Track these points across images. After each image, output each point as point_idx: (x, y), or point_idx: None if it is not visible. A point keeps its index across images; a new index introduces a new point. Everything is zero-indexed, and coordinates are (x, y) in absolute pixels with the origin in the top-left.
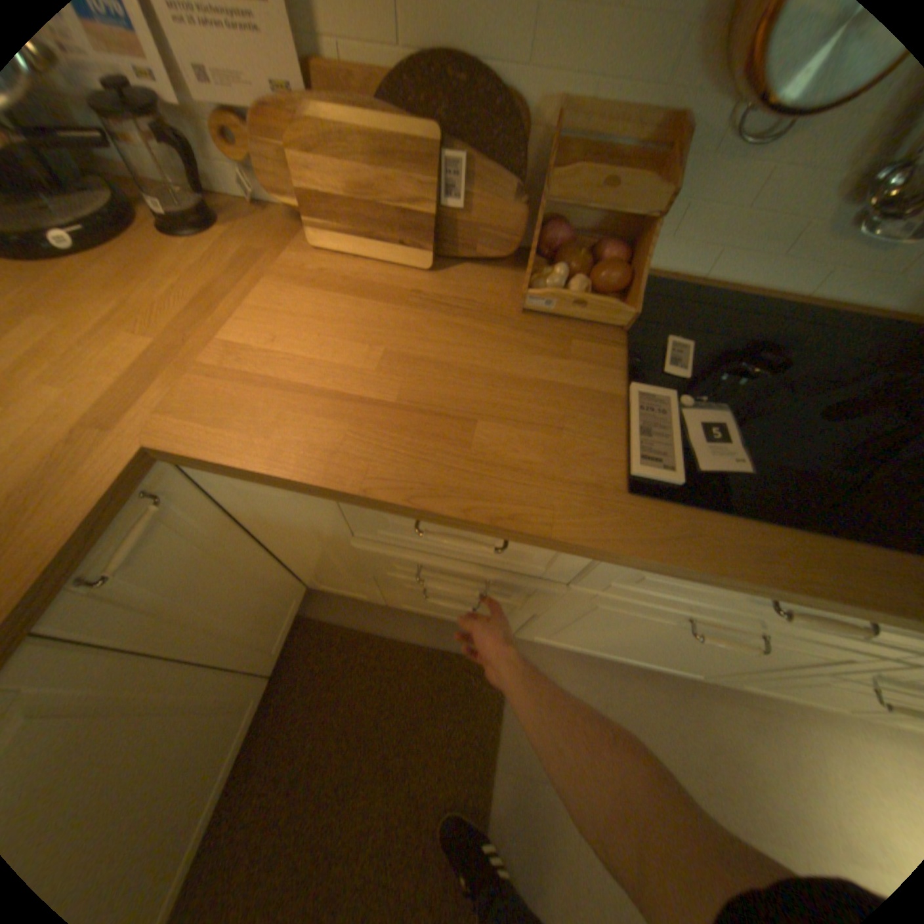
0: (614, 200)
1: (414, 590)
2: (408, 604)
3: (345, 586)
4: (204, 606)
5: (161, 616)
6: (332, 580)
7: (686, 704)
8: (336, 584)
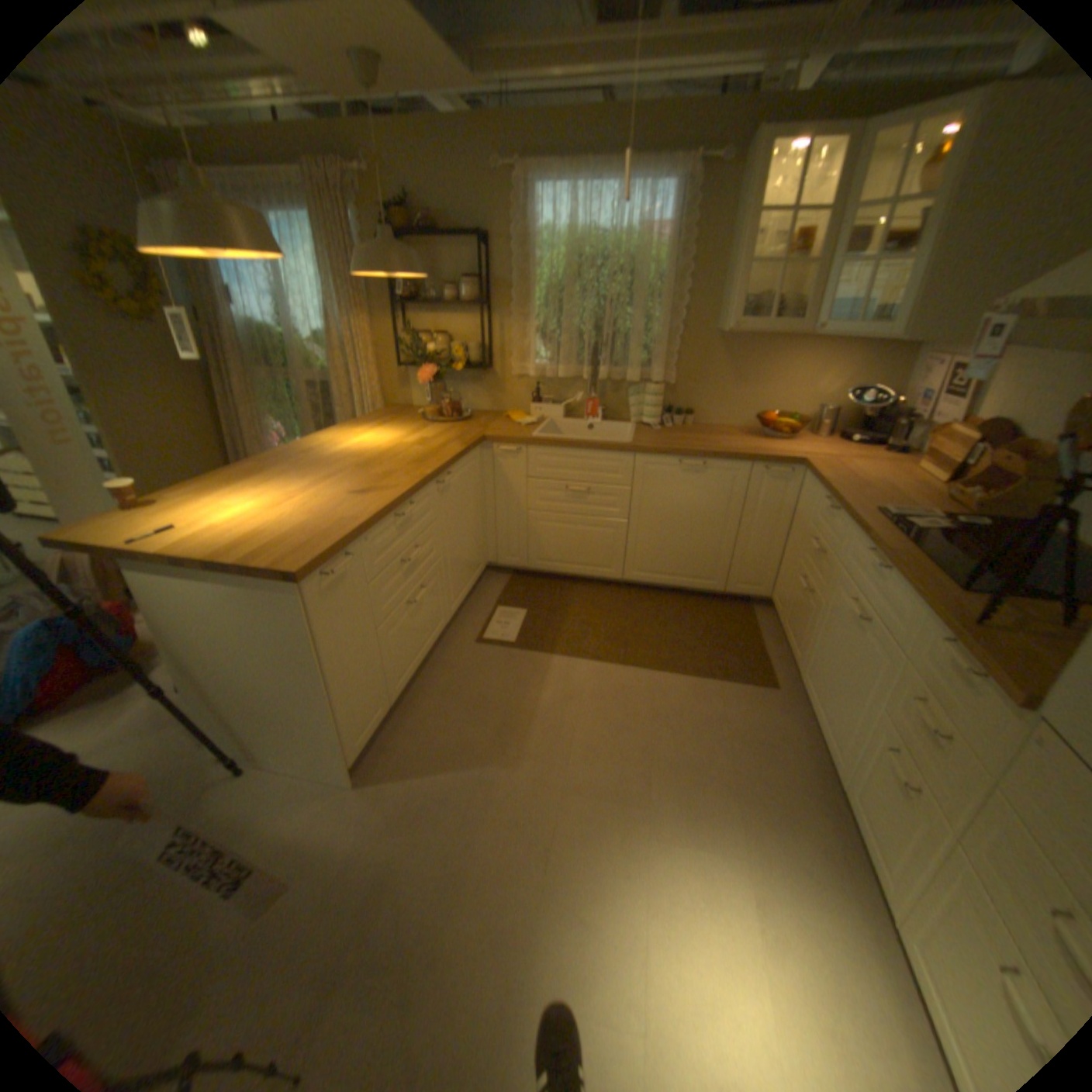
0: (1011, 471)
1: (798, 590)
2: (787, 621)
3: (781, 593)
4: (759, 520)
5: (755, 502)
6: (782, 583)
7: (814, 798)
8: (780, 591)
